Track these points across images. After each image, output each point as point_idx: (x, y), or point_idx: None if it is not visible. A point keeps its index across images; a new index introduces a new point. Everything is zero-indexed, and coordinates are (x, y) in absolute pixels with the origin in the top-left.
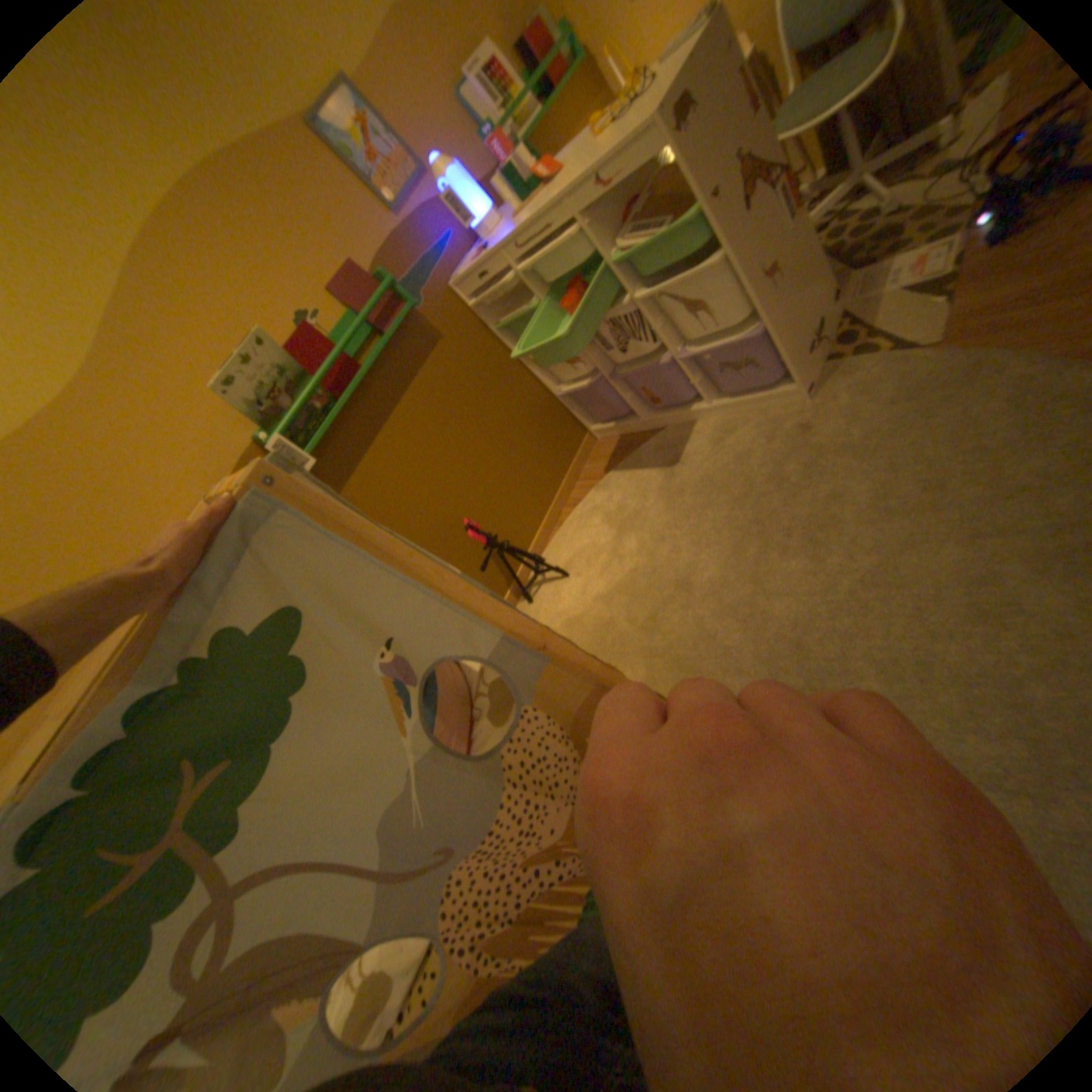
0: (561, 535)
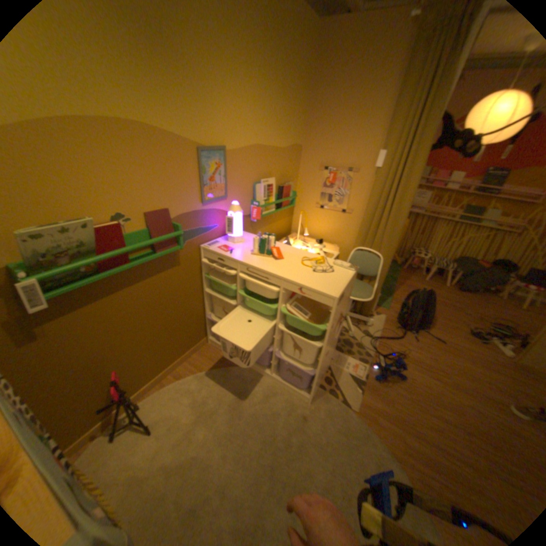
0: (158, 396)
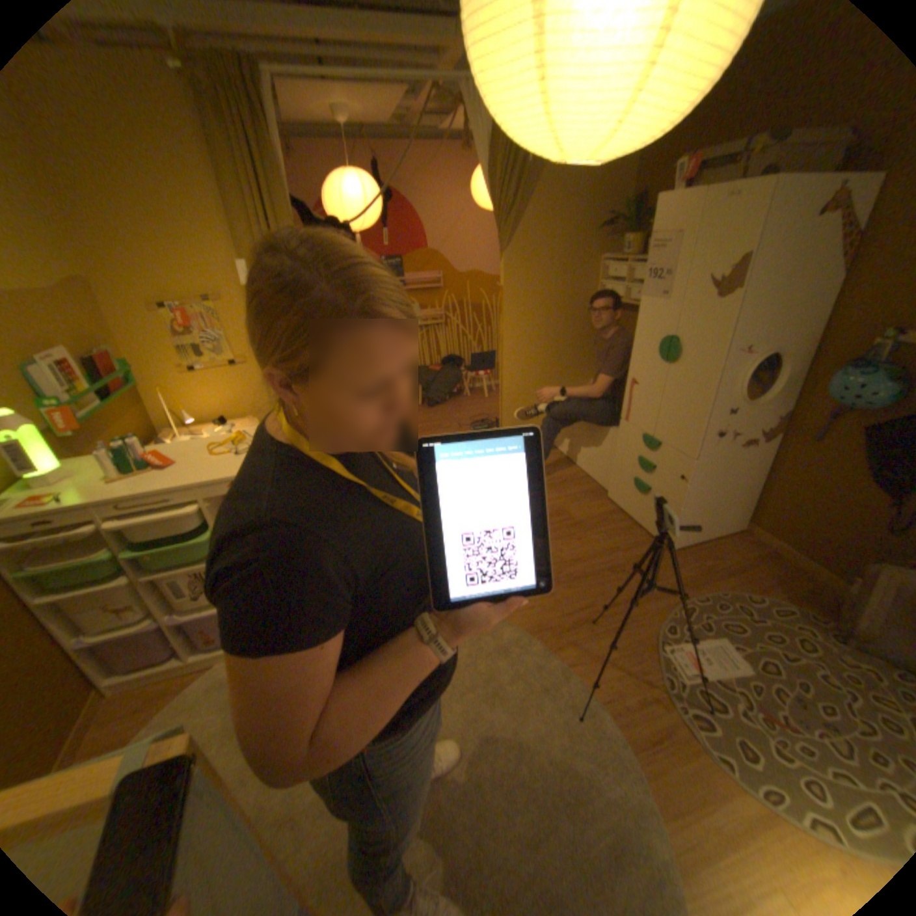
0: None
